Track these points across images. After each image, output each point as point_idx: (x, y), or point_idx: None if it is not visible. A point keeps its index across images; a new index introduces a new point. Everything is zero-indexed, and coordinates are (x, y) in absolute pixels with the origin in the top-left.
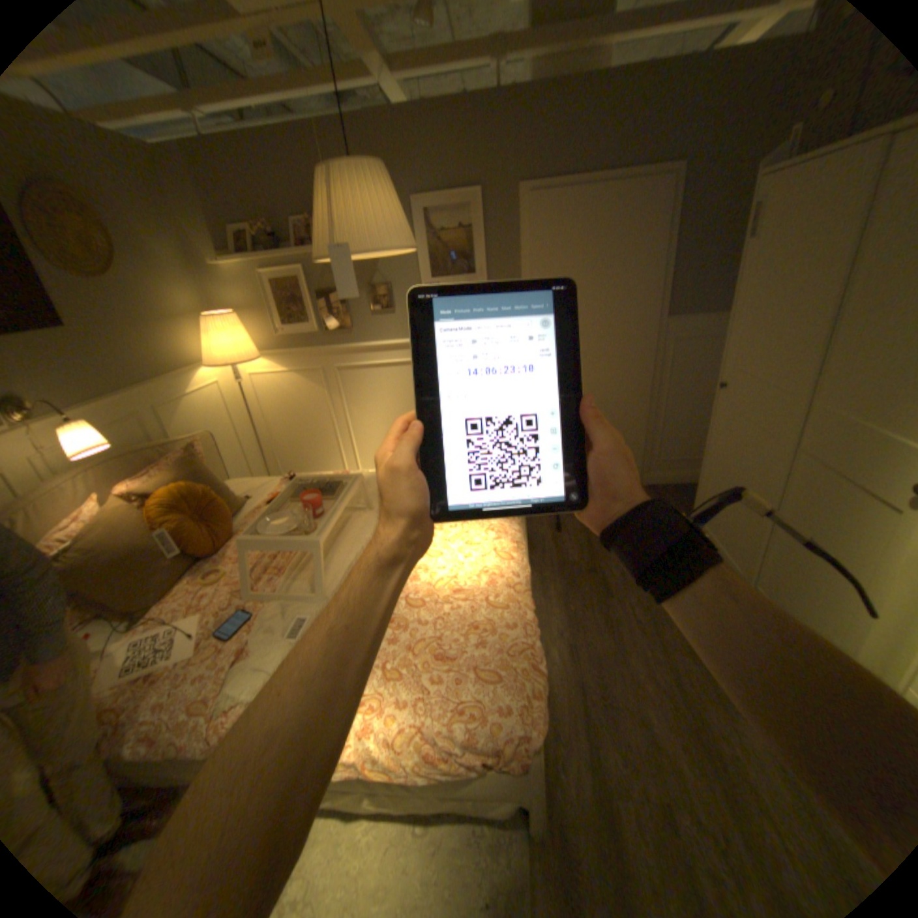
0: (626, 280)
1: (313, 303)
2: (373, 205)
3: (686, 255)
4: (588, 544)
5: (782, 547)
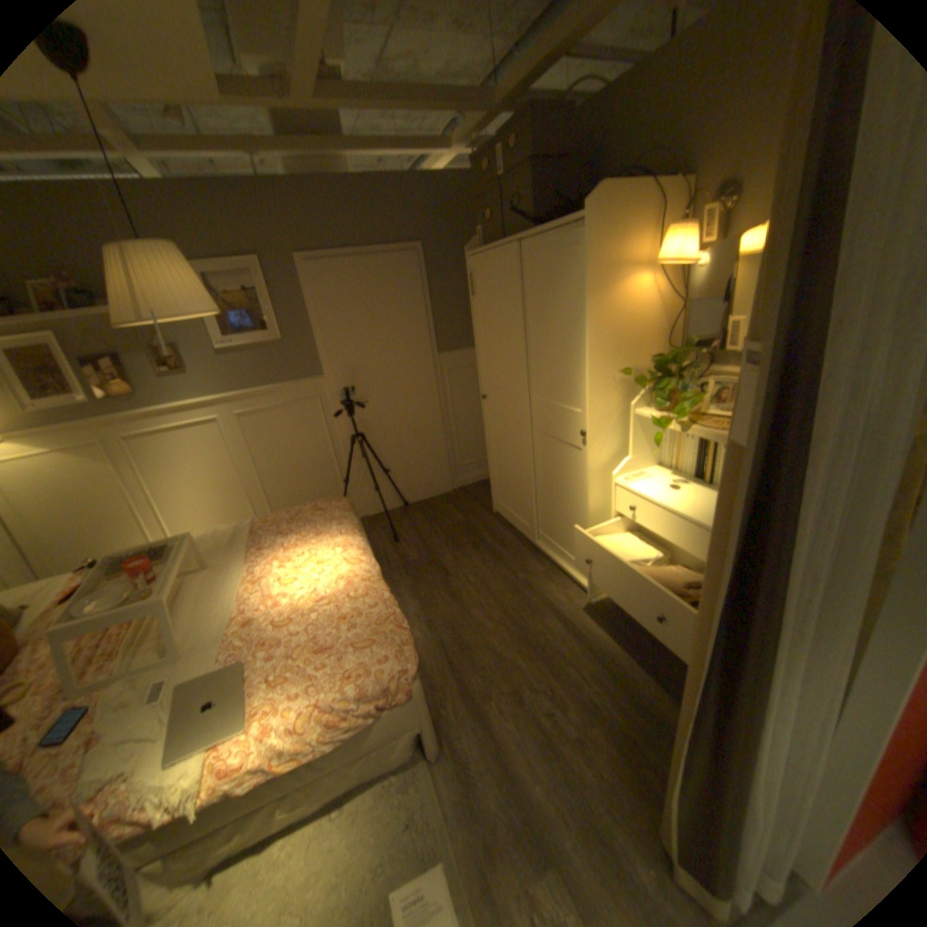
0: (400, 328)
1: (77, 371)
2: (166, 276)
3: (438, 309)
4: (422, 544)
5: (542, 498)
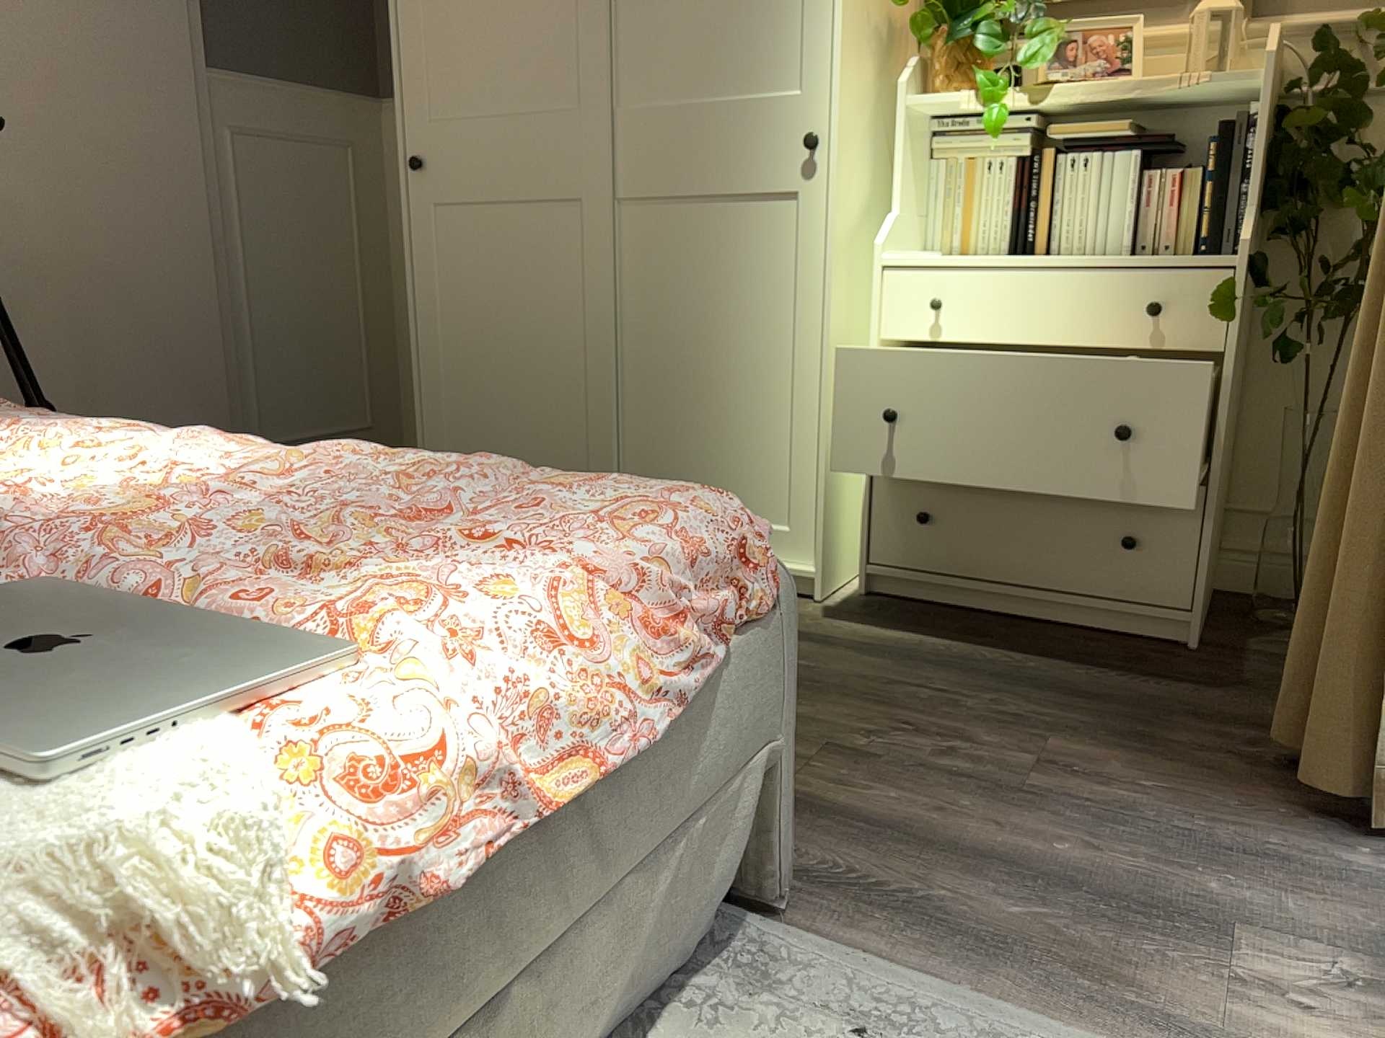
0: None
1: None
2: None
3: None
4: None
5: (644, 395)
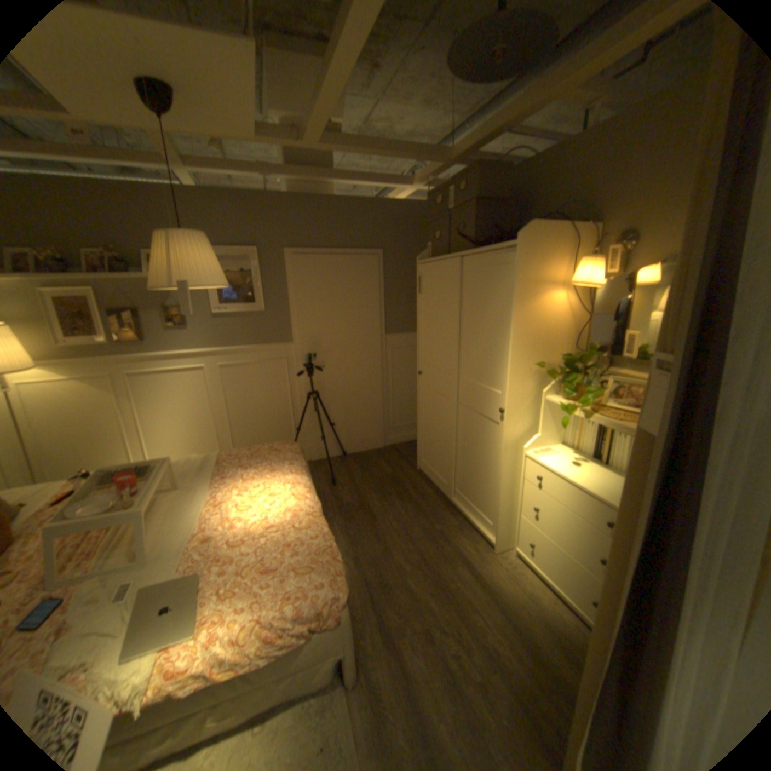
0: (358, 312)
1: (104, 318)
2: (194, 256)
3: (390, 300)
4: (355, 490)
5: (461, 461)
